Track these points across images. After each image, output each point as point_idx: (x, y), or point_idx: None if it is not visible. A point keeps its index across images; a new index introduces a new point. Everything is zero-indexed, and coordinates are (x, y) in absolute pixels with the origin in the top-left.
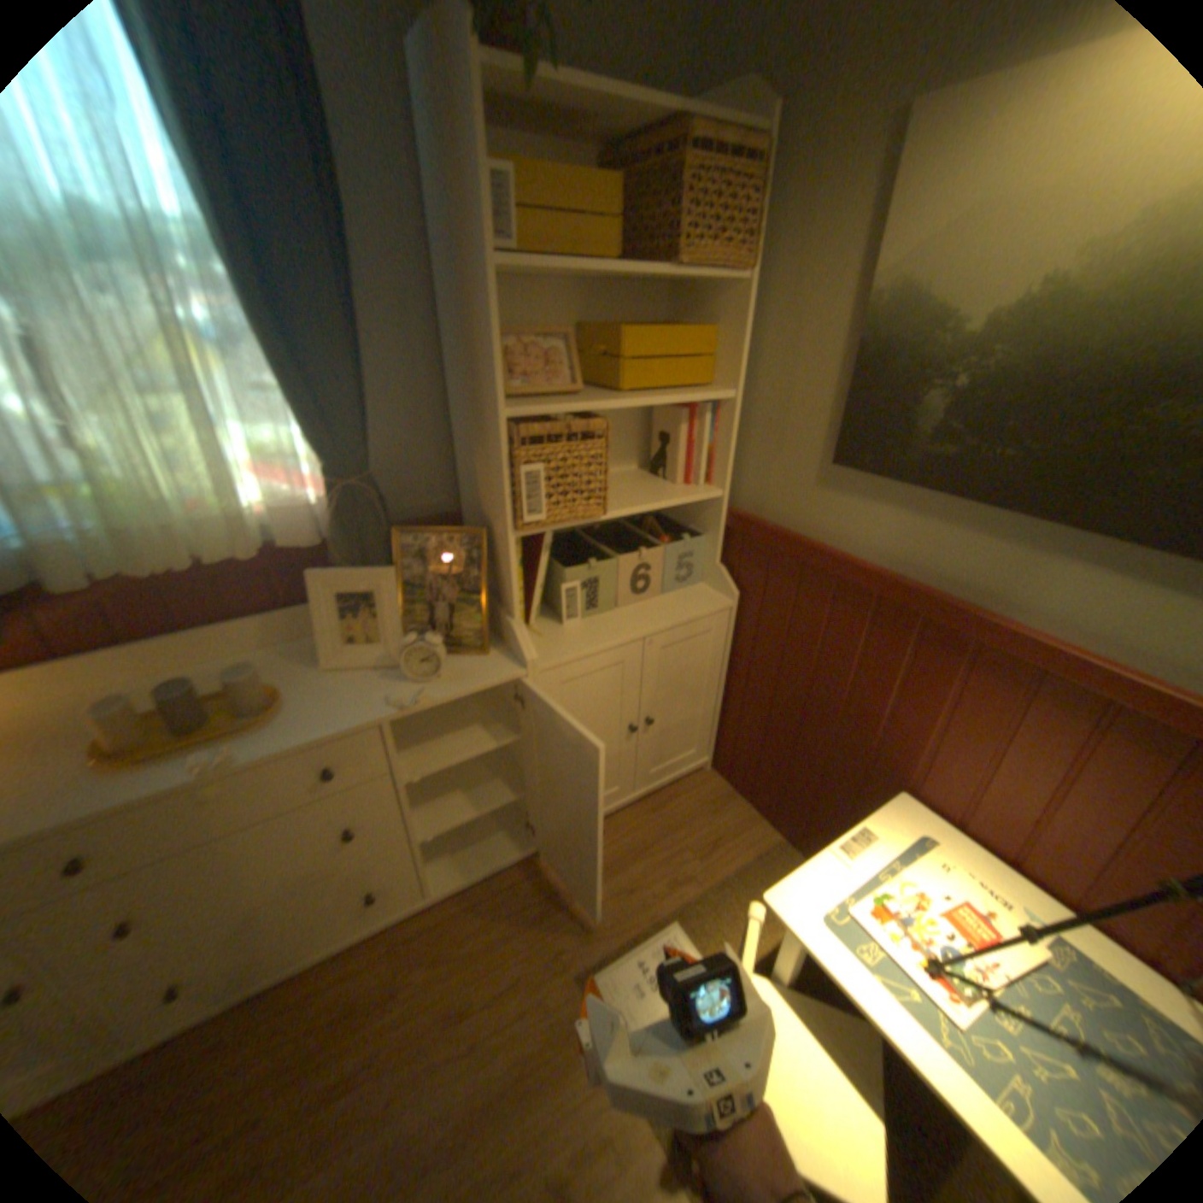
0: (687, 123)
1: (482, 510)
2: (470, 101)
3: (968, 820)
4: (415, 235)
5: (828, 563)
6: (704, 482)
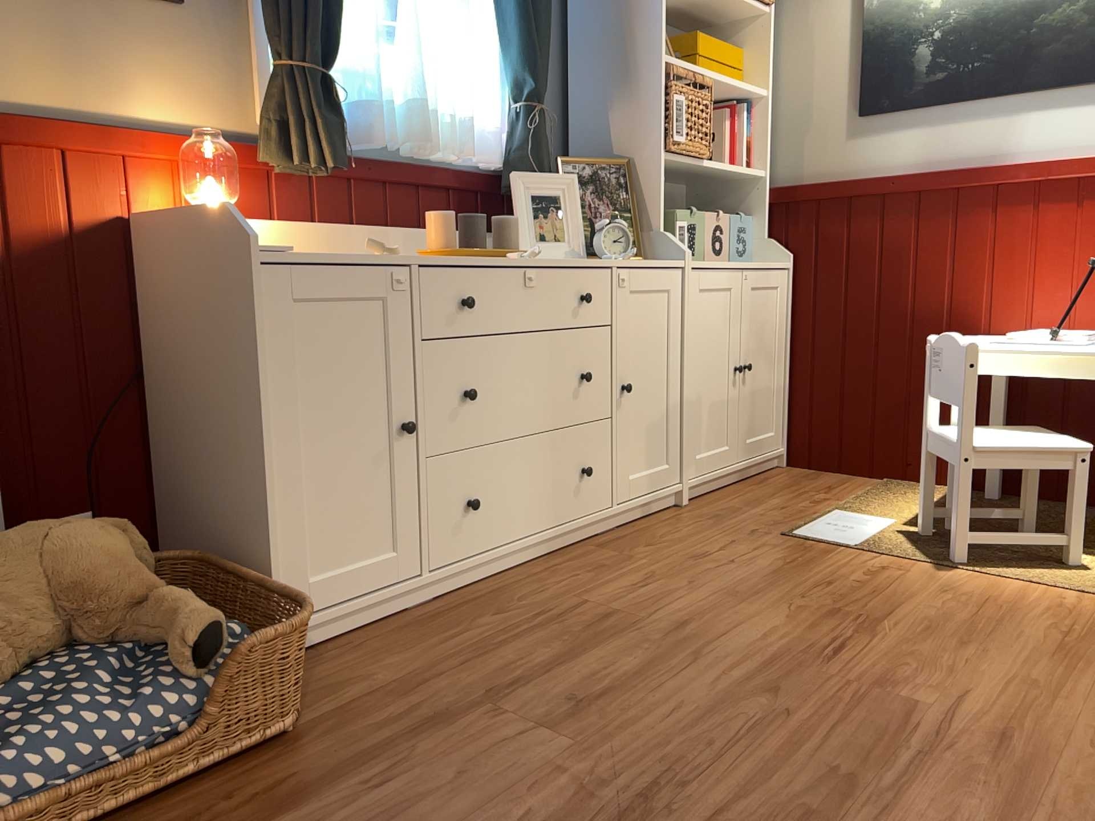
0: None
1: (616, 153)
2: None
3: (1026, 325)
4: None
5: (872, 185)
6: (747, 167)
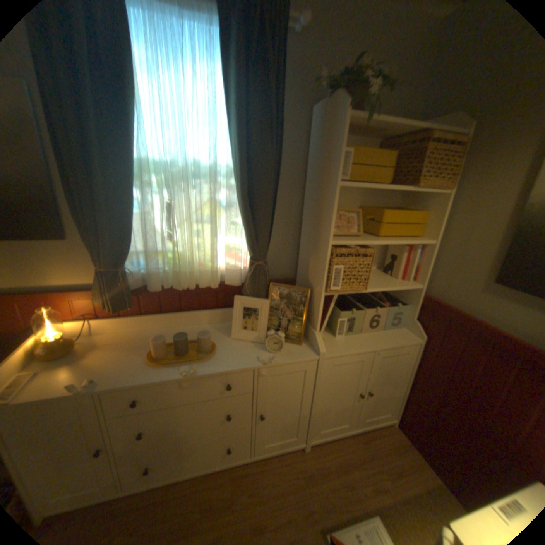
0: (430, 131)
1: (309, 280)
2: (344, 127)
3: None
4: (302, 170)
5: (490, 333)
6: (414, 280)
